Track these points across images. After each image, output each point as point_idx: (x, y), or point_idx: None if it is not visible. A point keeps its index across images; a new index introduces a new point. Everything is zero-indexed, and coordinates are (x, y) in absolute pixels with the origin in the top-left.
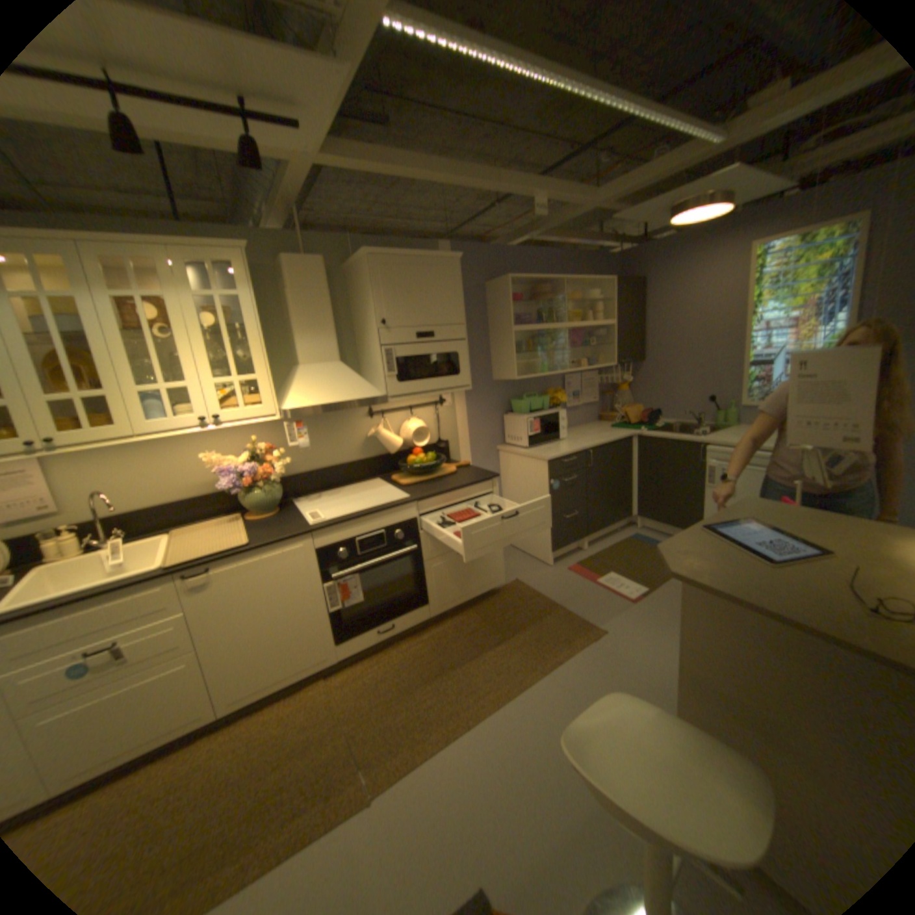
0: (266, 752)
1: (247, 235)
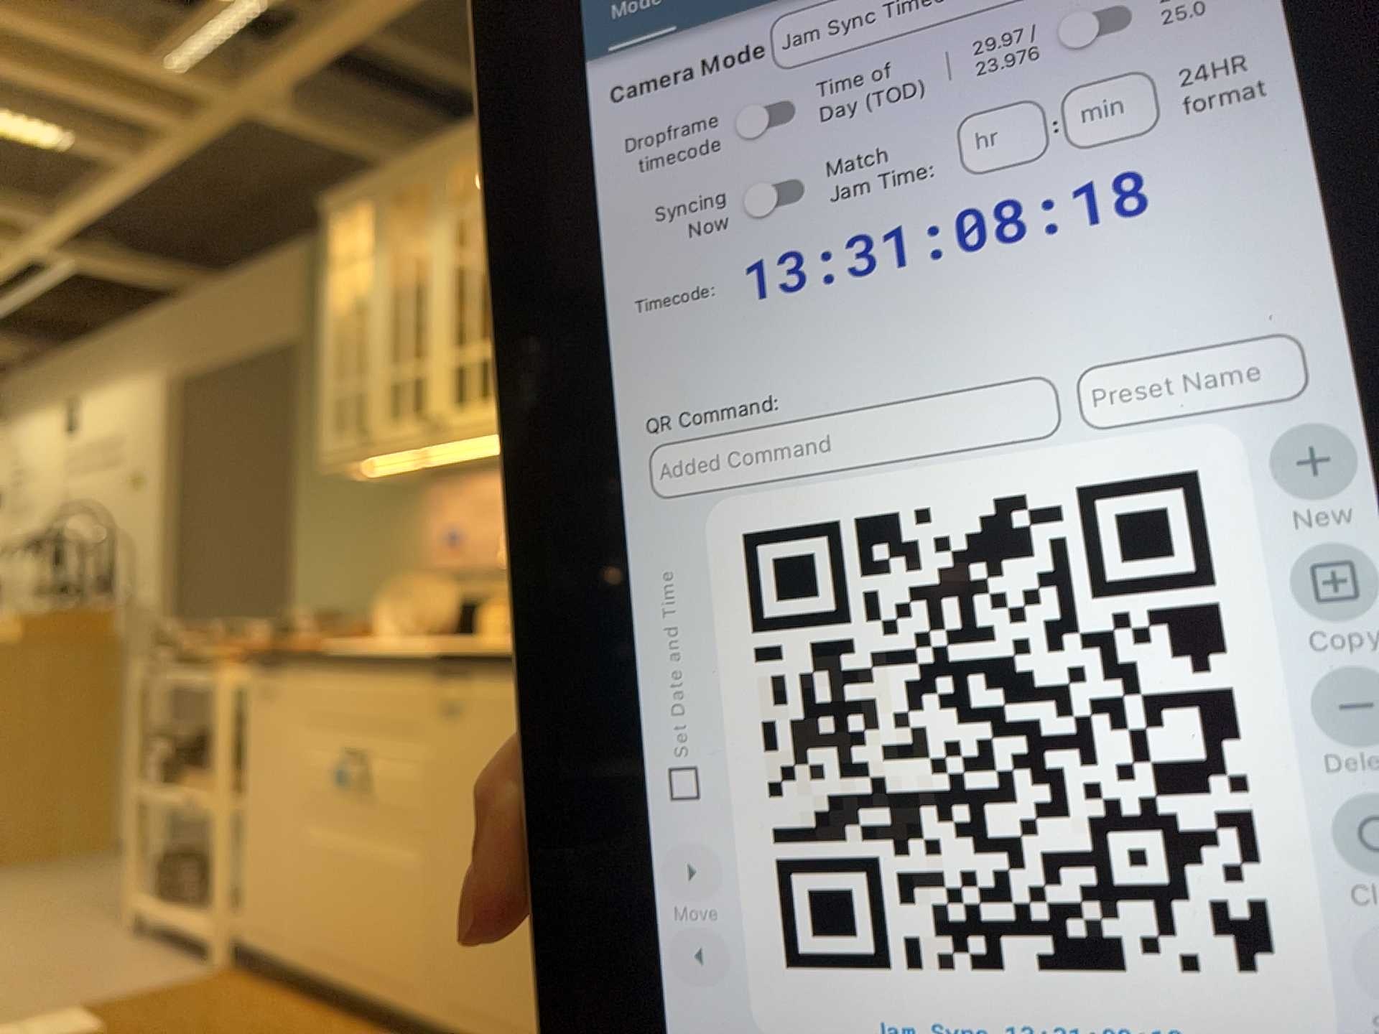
0: None
1: None
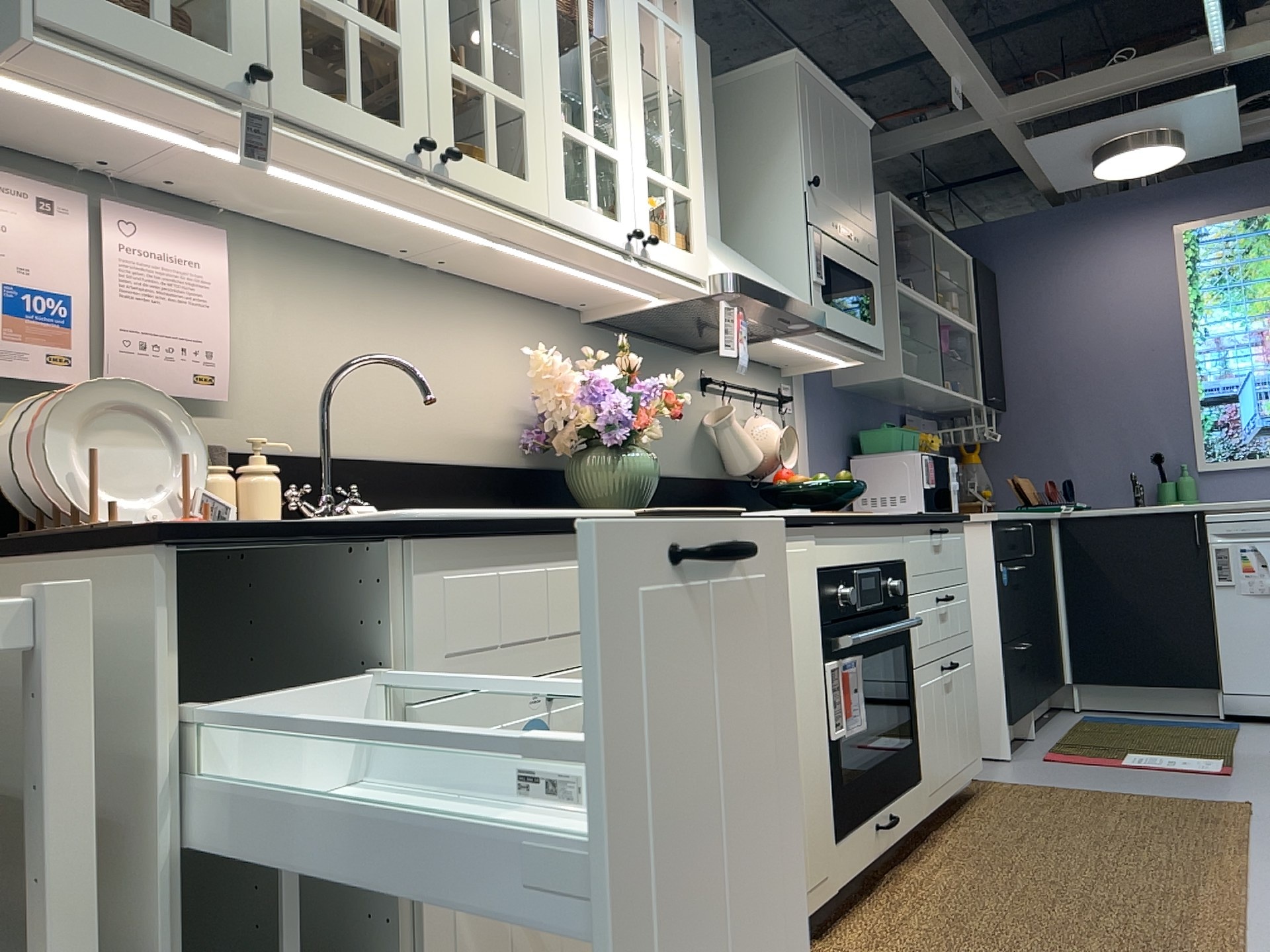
0: None
1: None
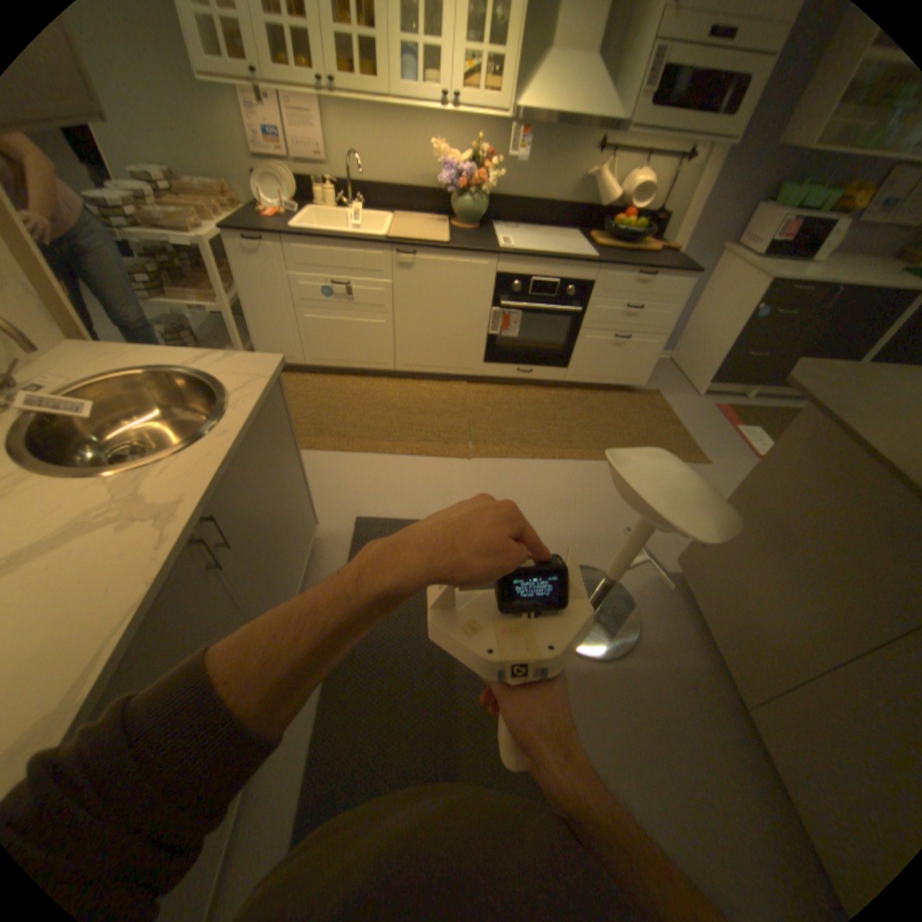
0: (419, 405)
1: None
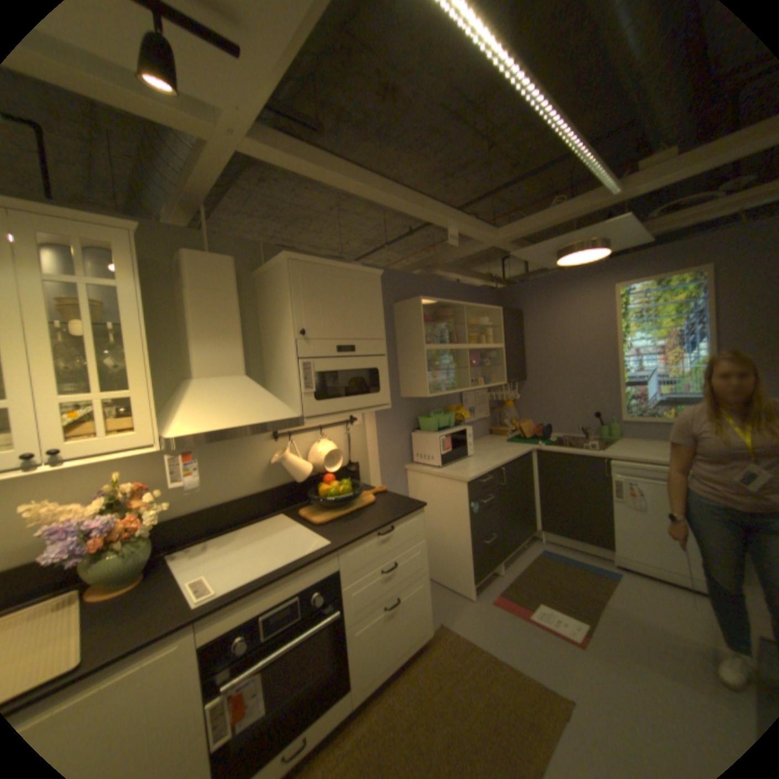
0: None
1: (139, 226)
